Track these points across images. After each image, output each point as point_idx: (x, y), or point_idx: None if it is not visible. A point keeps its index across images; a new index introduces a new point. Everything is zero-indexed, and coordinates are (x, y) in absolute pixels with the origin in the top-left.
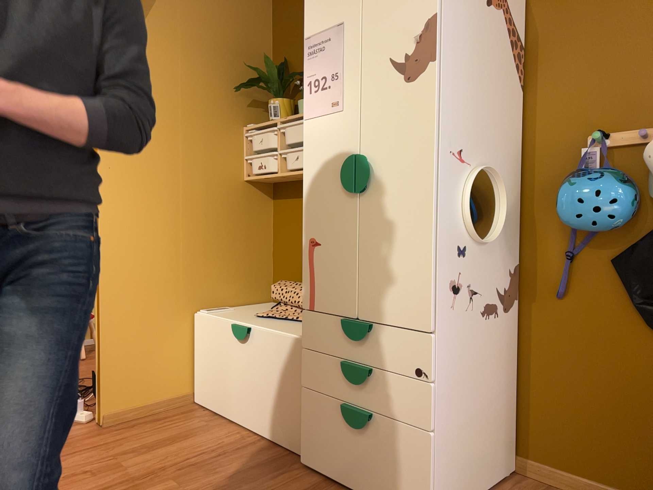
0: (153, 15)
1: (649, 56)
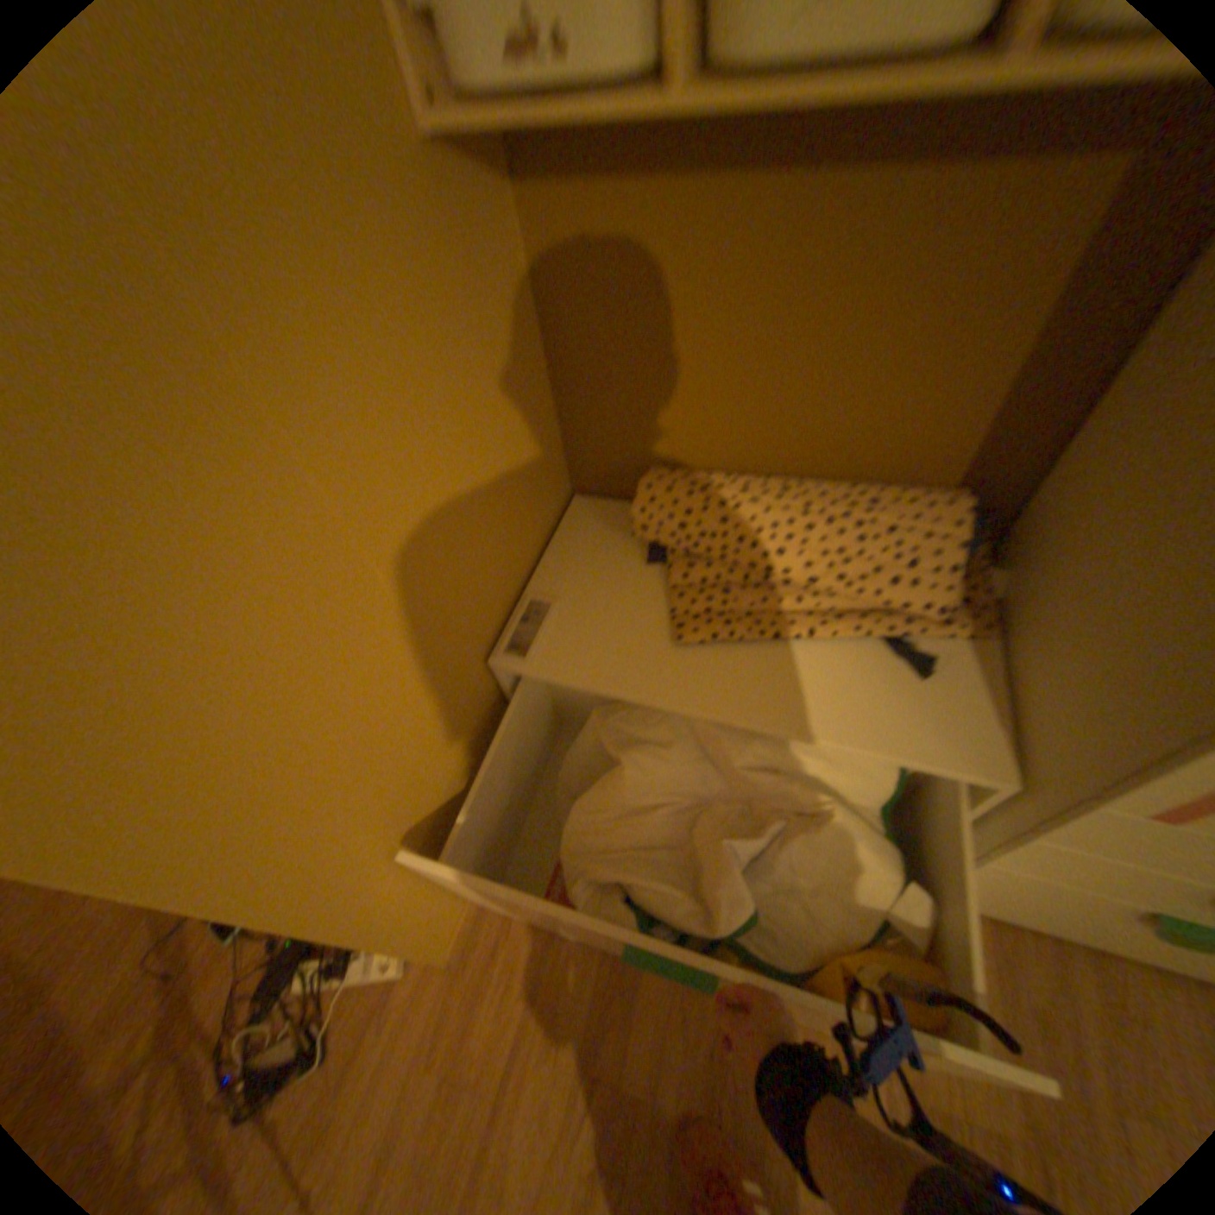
0: None
1: None
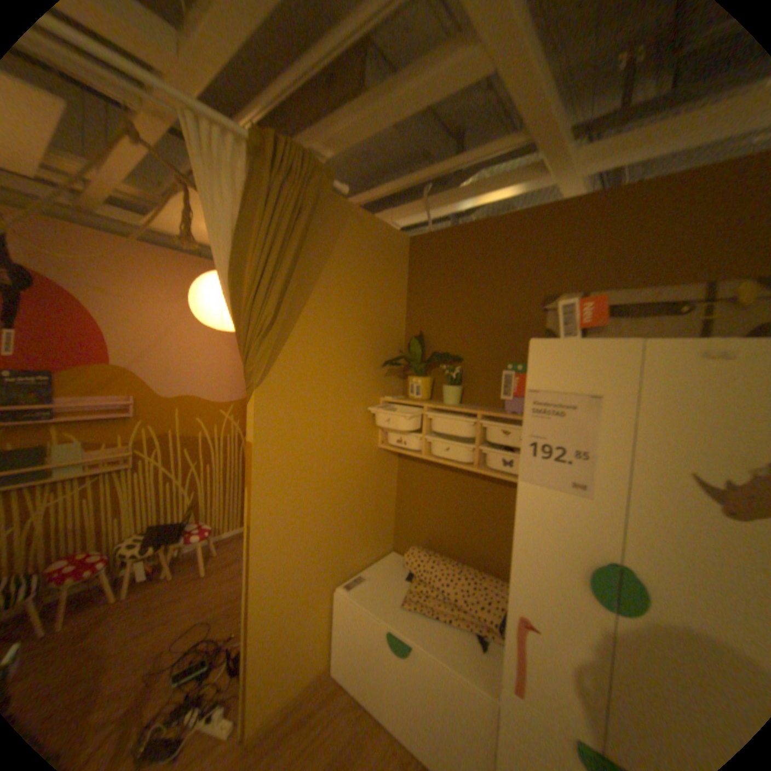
0: (309, 301)
1: None
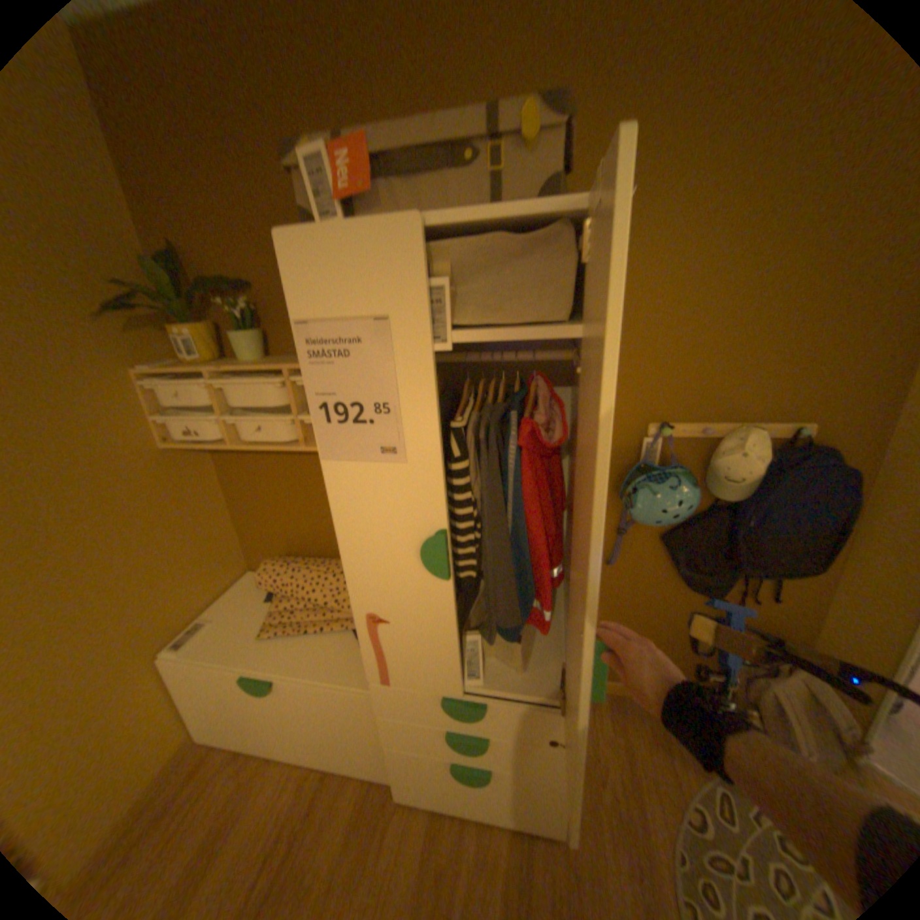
0: None
1: (721, 347)
